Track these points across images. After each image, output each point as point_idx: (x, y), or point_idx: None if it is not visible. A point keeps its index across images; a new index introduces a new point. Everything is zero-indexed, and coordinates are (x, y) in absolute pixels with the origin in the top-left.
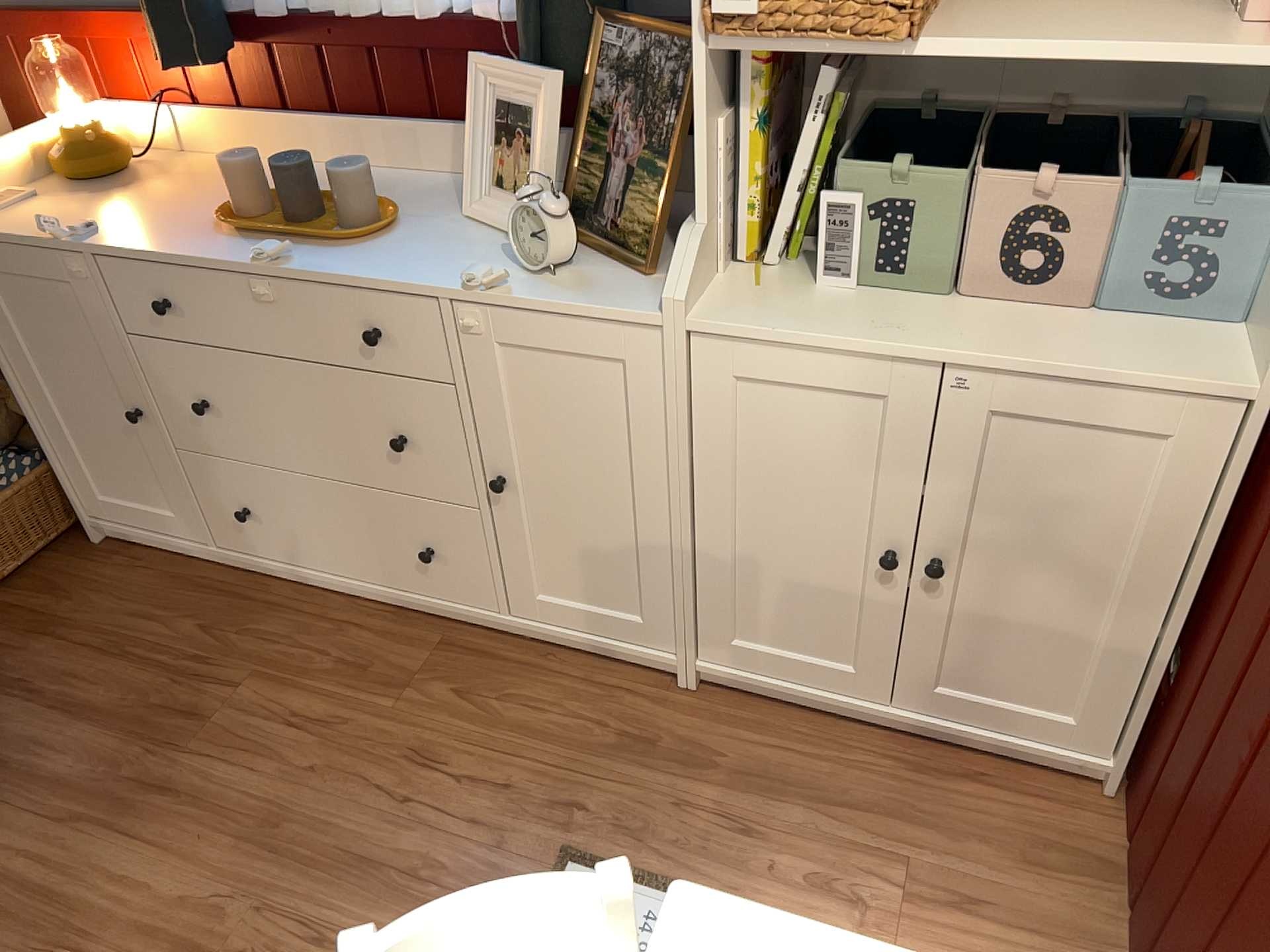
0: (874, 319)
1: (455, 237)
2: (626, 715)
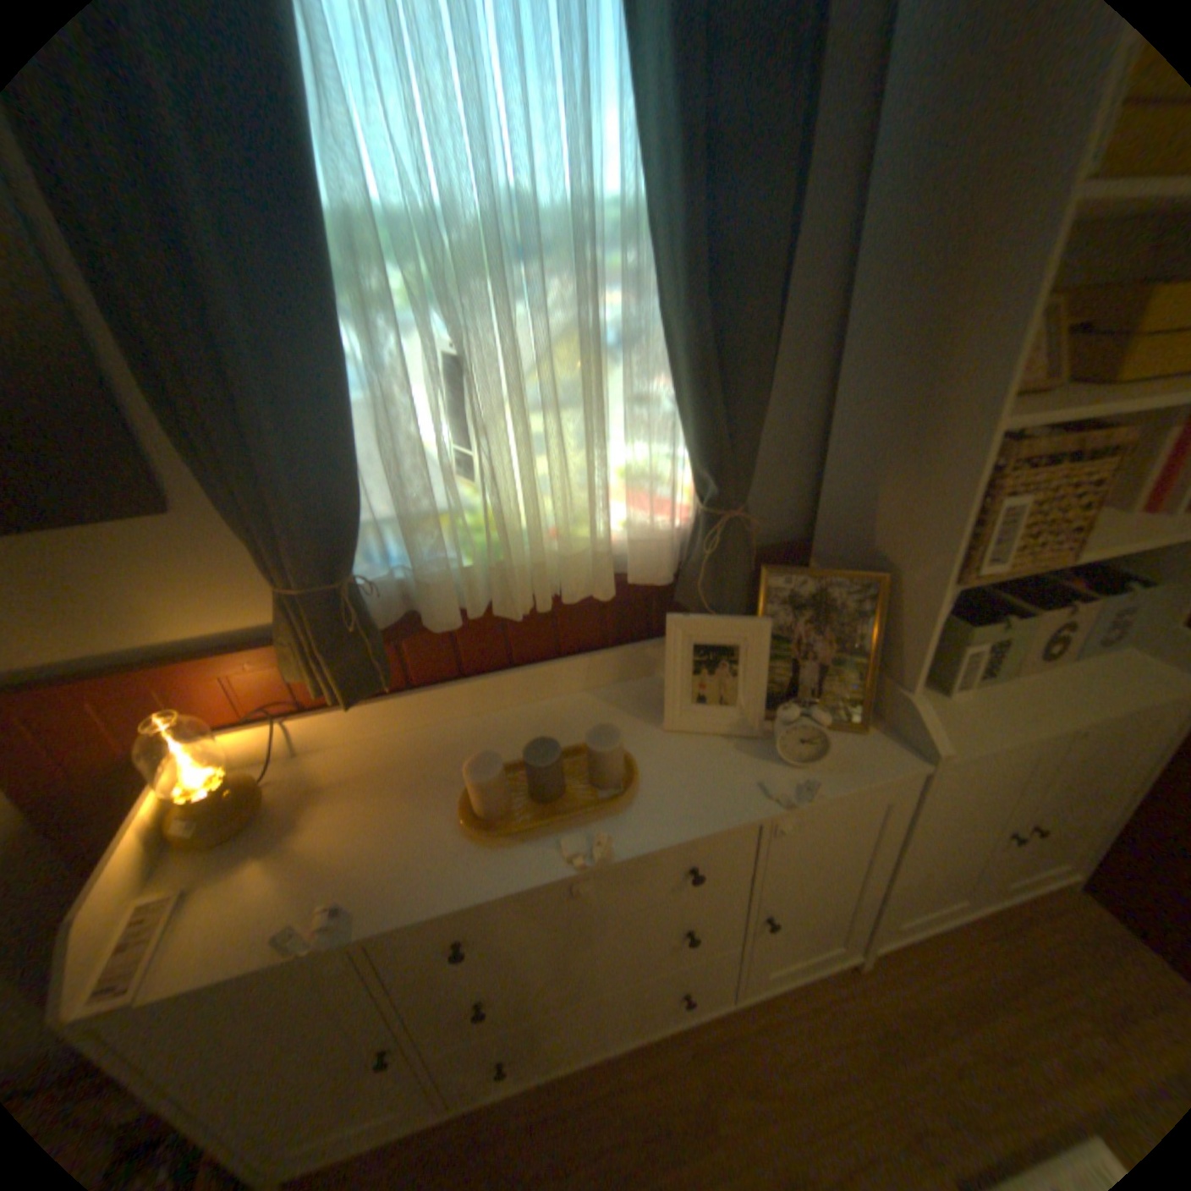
0: (1017, 709)
1: (678, 749)
2: (864, 1026)
